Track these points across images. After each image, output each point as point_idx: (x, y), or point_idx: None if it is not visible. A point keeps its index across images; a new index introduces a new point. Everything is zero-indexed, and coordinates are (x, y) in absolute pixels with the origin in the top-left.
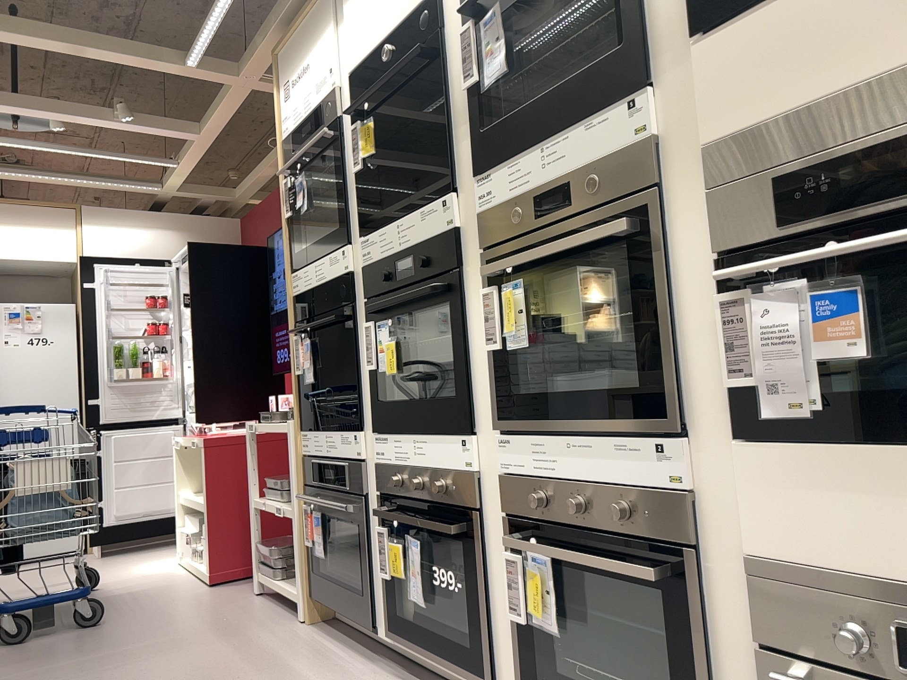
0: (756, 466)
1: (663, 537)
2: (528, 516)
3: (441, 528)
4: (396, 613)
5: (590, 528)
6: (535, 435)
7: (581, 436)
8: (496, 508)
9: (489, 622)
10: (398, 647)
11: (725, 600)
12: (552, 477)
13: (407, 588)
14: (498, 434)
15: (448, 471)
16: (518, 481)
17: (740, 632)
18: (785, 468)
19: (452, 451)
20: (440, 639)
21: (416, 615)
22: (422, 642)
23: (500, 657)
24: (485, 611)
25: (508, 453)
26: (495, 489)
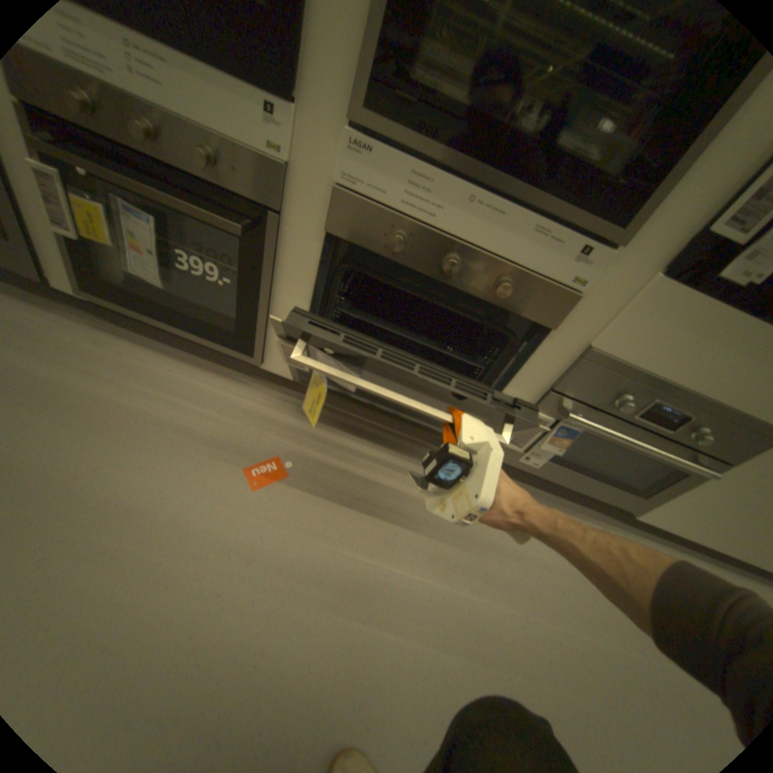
0: (661, 297)
1: (529, 315)
2: (368, 246)
3: (219, 220)
4: (93, 275)
5: (450, 284)
6: (423, 158)
7: (497, 192)
8: (309, 217)
9: (264, 316)
10: (92, 300)
11: (542, 359)
12: (425, 220)
13: (105, 248)
14: (350, 123)
15: (227, 137)
16: (368, 205)
17: (539, 376)
18: (682, 307)
19: (240, 106)
20: (183, 314)
21: (124, 278)
22: (150, 311)
23: (272, 341)
24: (263, 308)
25: (364, 162)
26: (313, 194)
